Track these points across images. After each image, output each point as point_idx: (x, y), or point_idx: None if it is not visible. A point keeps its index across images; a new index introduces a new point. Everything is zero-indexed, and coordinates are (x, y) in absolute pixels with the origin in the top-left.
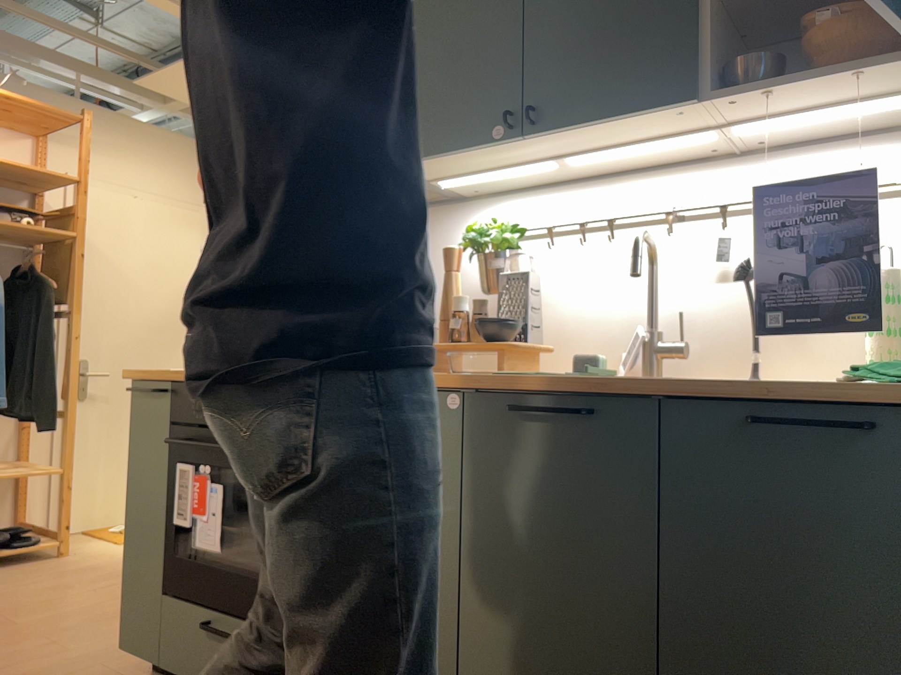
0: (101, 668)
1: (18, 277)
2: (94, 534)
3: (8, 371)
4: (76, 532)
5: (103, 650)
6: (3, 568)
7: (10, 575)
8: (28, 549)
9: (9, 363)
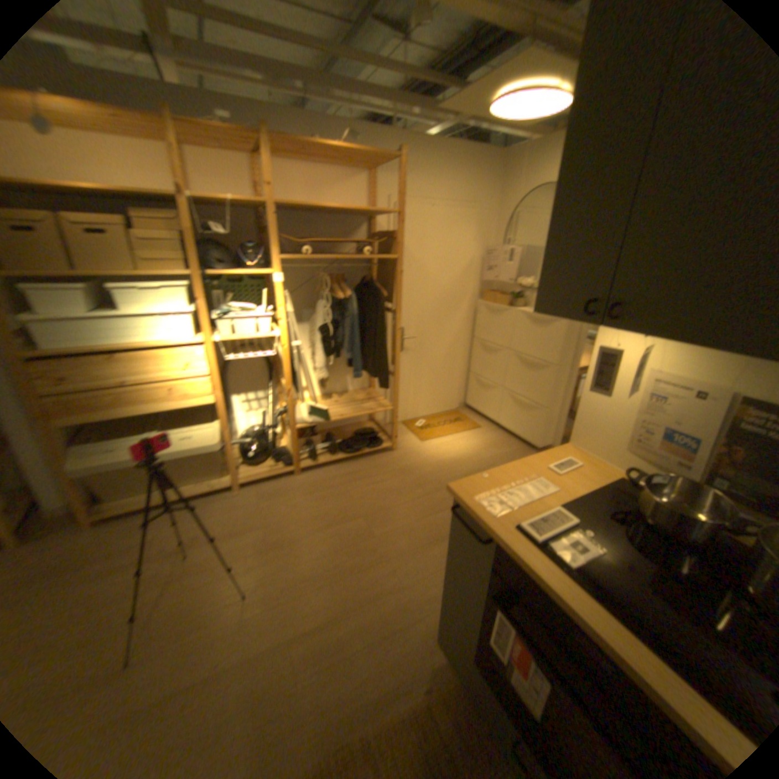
0: (426, 624)
1: (364, 279)
2: (409, 427)
3: (363, 344)
4: (400, 421)
5: (425, 593)
6: (368, 456)
7: (371, 466)
8: (379, 448)
9: (363, 339)
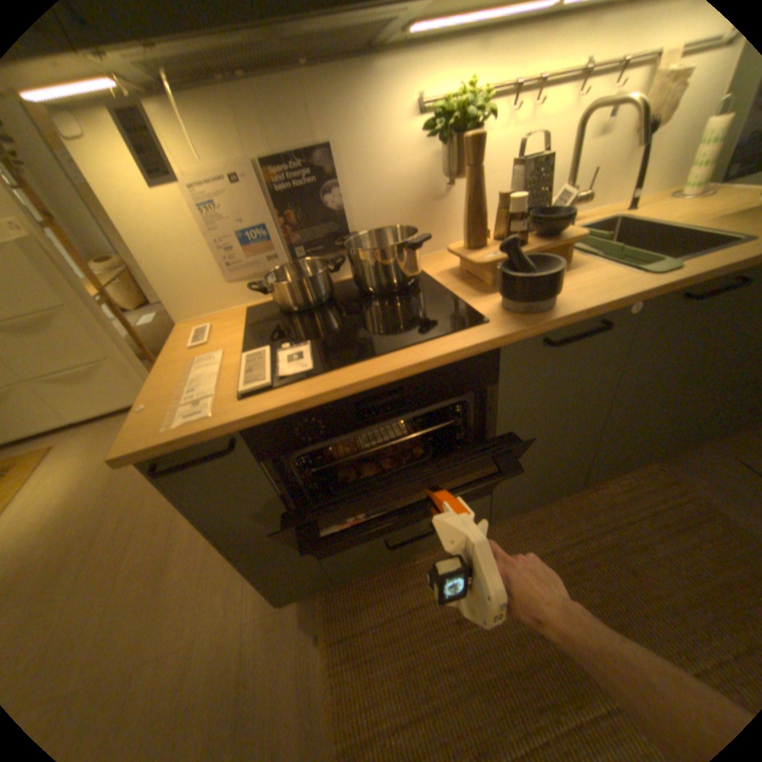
0: (247, 623)
1: None
2: None
3: None
4: None
5: (212, 613)
6: None
7: None
8: None
9: None
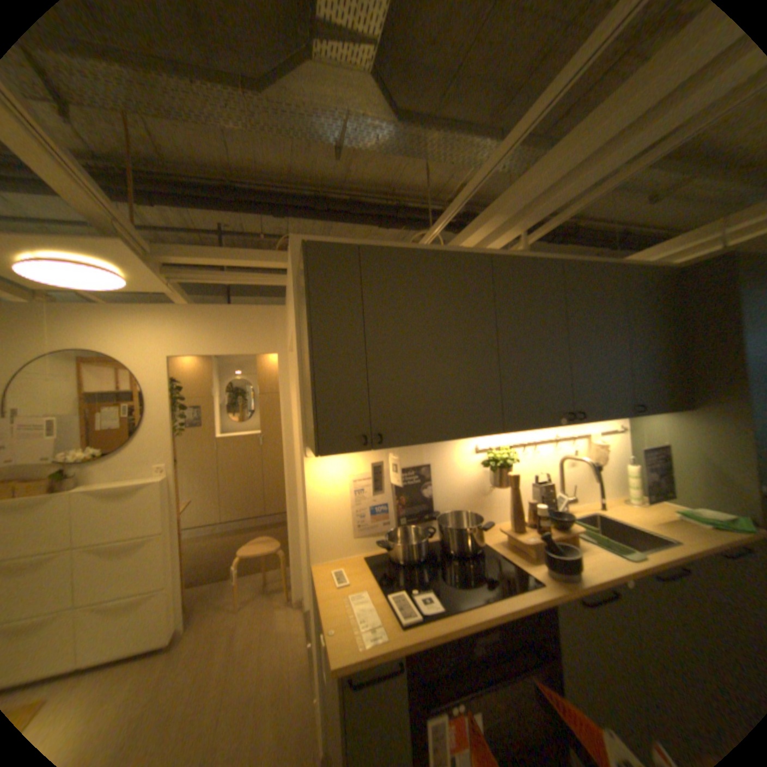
0: None
1: None
2: None
3: None
4: None
5: None
6: None
7: None
8: None
9: None
